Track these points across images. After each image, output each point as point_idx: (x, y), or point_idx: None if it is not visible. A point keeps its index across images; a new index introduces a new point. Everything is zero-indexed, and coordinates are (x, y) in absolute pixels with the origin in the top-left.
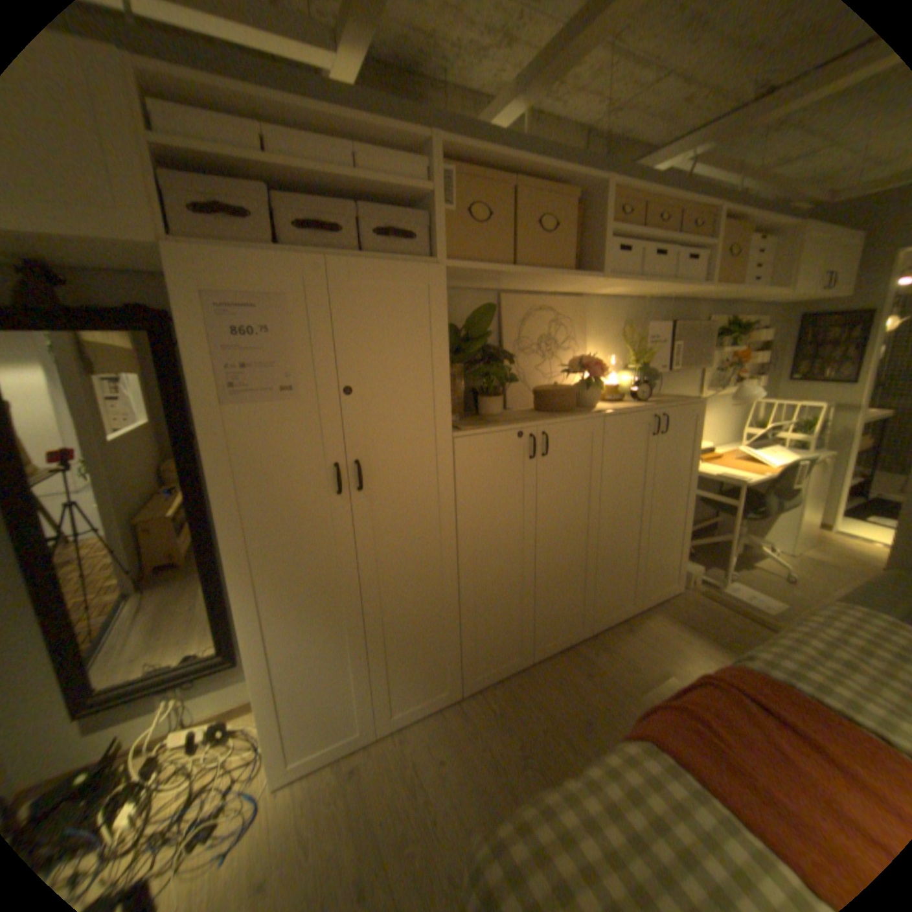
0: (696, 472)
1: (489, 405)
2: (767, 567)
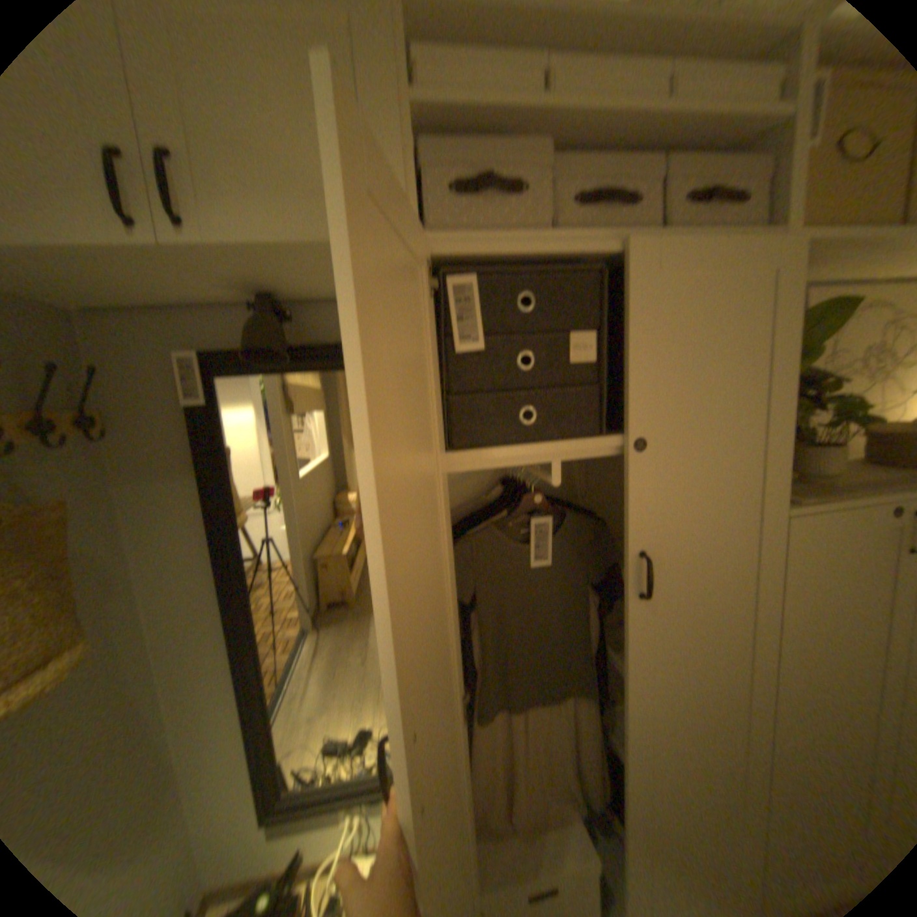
0: None
1: (827, 460)
2: None
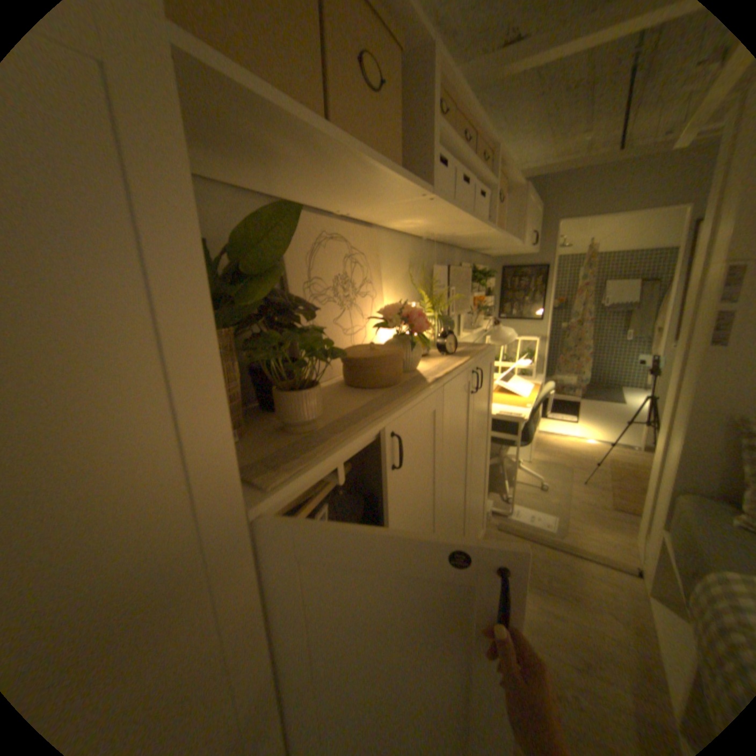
0: (491, 417)
1: (302, 402)
2: (521, 478)
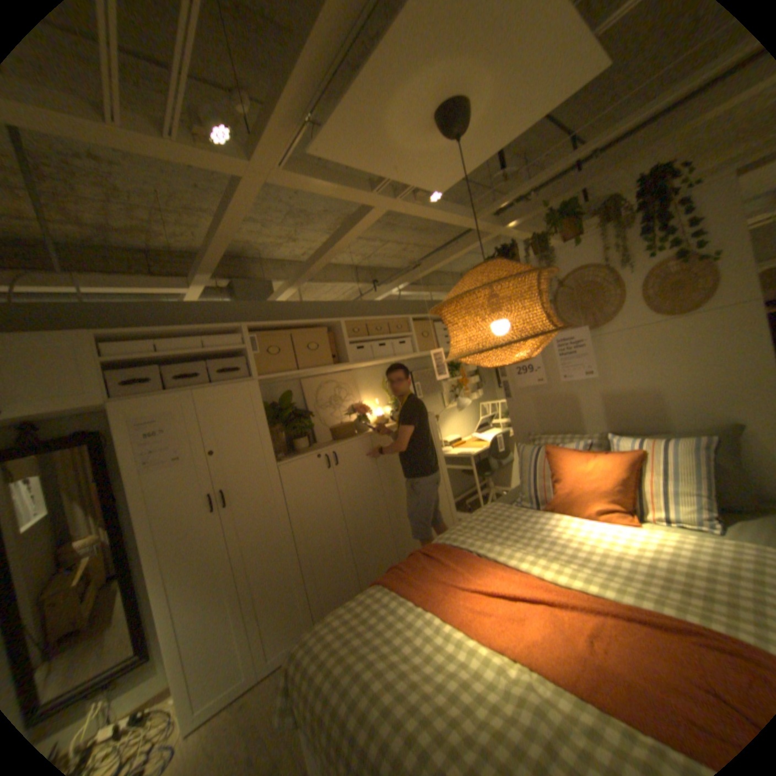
0: (441, 455)
1: (299, 443)
2: None
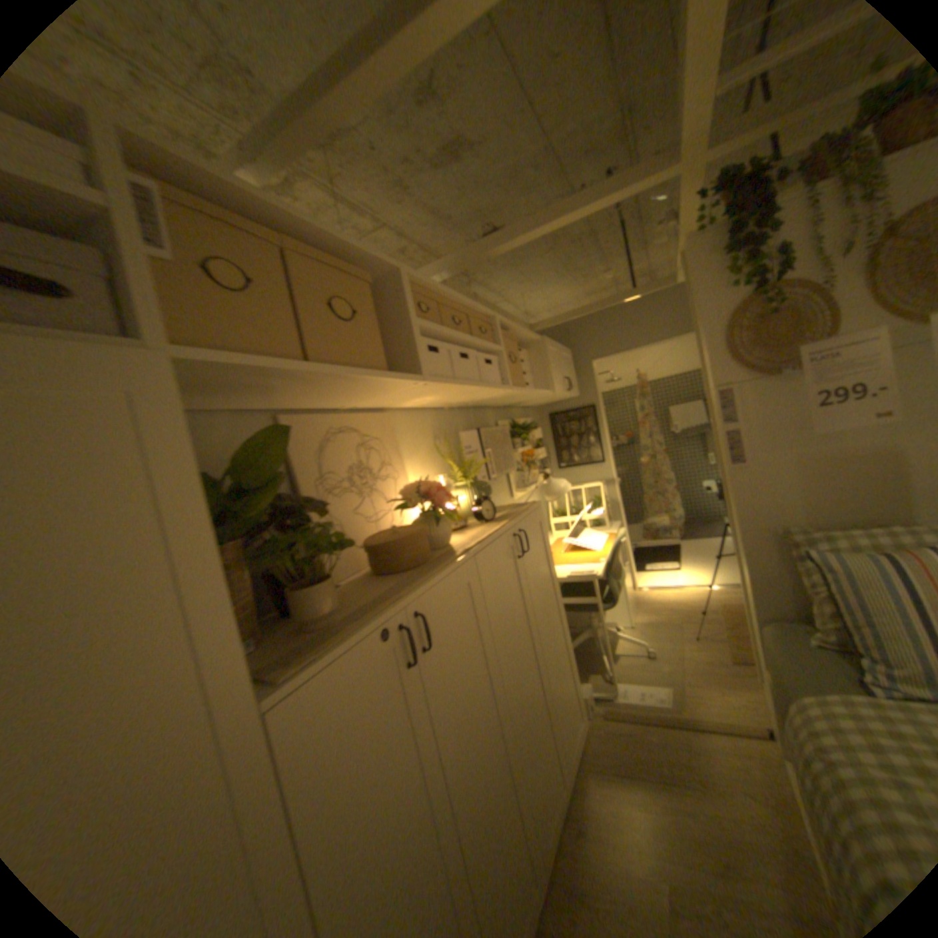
0: (556, 581)
1: (315, 597)
2: (624, 649)
